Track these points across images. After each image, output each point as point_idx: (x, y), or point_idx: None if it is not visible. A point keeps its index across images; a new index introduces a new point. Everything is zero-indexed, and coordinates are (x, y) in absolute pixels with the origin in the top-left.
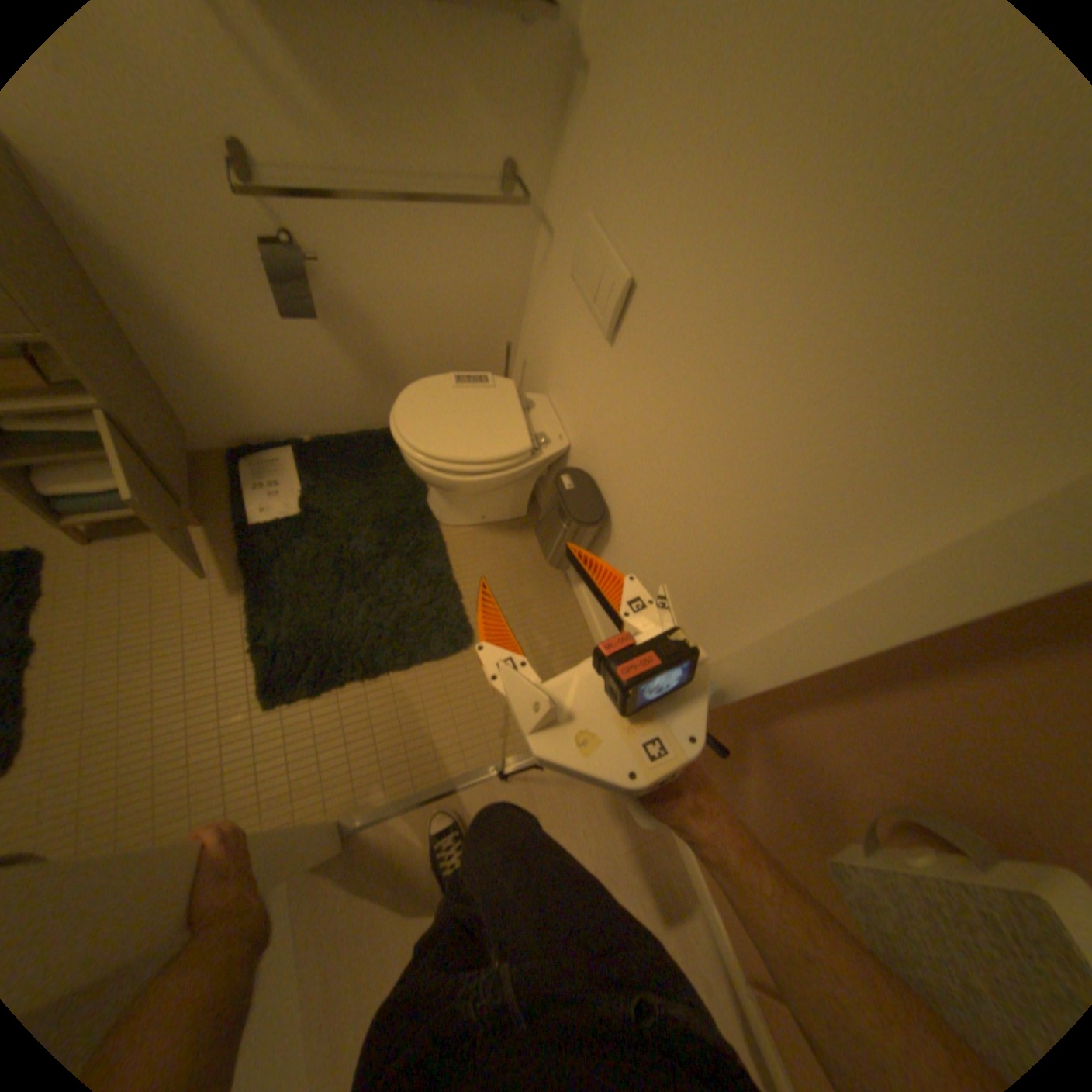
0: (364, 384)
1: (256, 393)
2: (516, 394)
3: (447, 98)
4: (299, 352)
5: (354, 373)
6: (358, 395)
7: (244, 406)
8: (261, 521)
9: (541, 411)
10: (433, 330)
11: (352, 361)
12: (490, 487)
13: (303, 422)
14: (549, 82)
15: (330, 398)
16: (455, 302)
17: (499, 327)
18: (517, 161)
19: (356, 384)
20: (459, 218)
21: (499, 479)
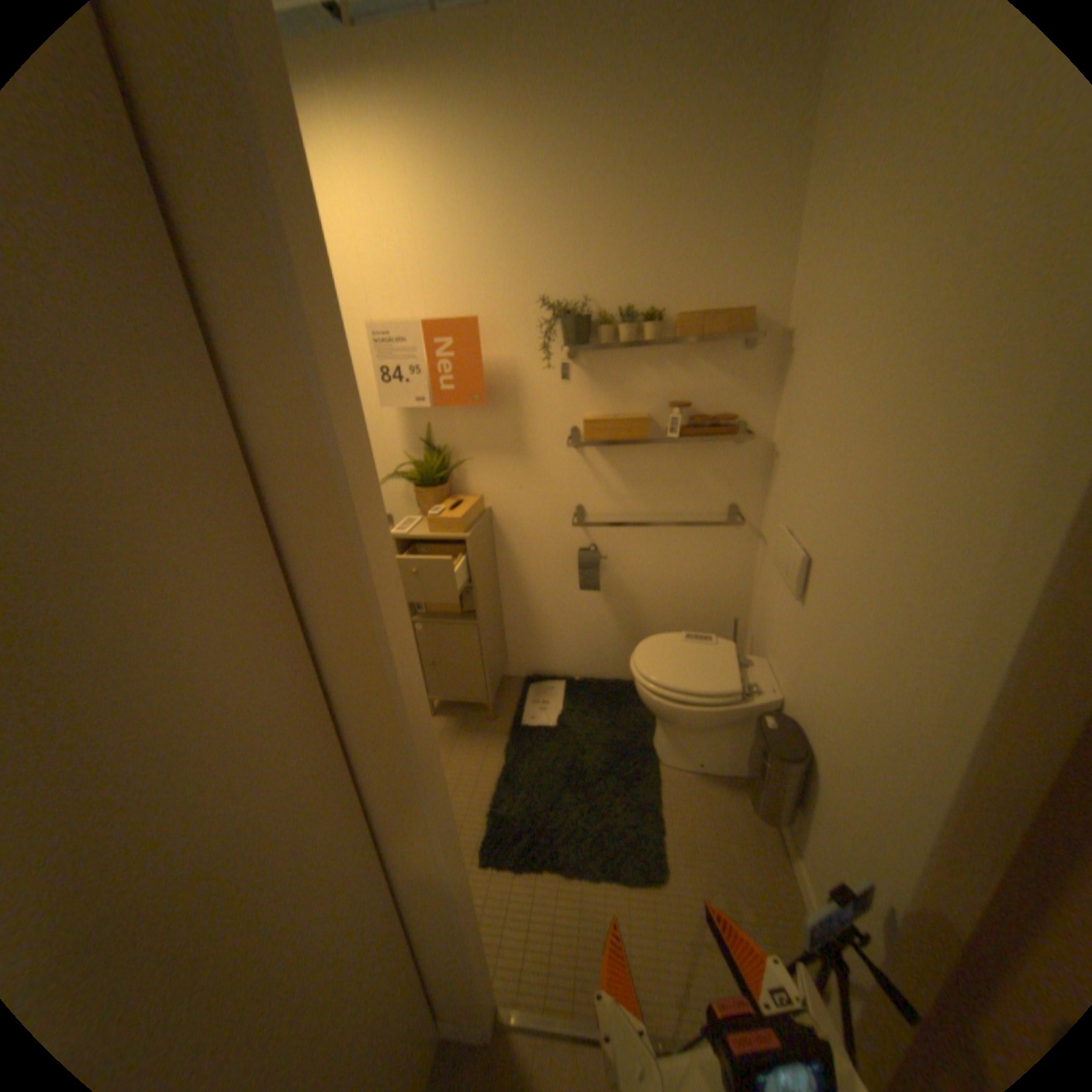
0: (623, 642)
1: (553, 640)
2: (734, 652)
3: (691, 480)
4: (585, 615)
5: (617, 634)
6: (617, 651)
7: (544, 648)
8: (529, 726)
9: (758, 670)
10: (677, 608)
11: (617, 625)
12: (701, 720)
13: (576, 666)
14: (756, 466)
15: (598, 650)
16: (694, 589)
17: (730, 609)
18: (740, 506)
19: (617, 642)
20: (698, 537)
21: (709, 713)
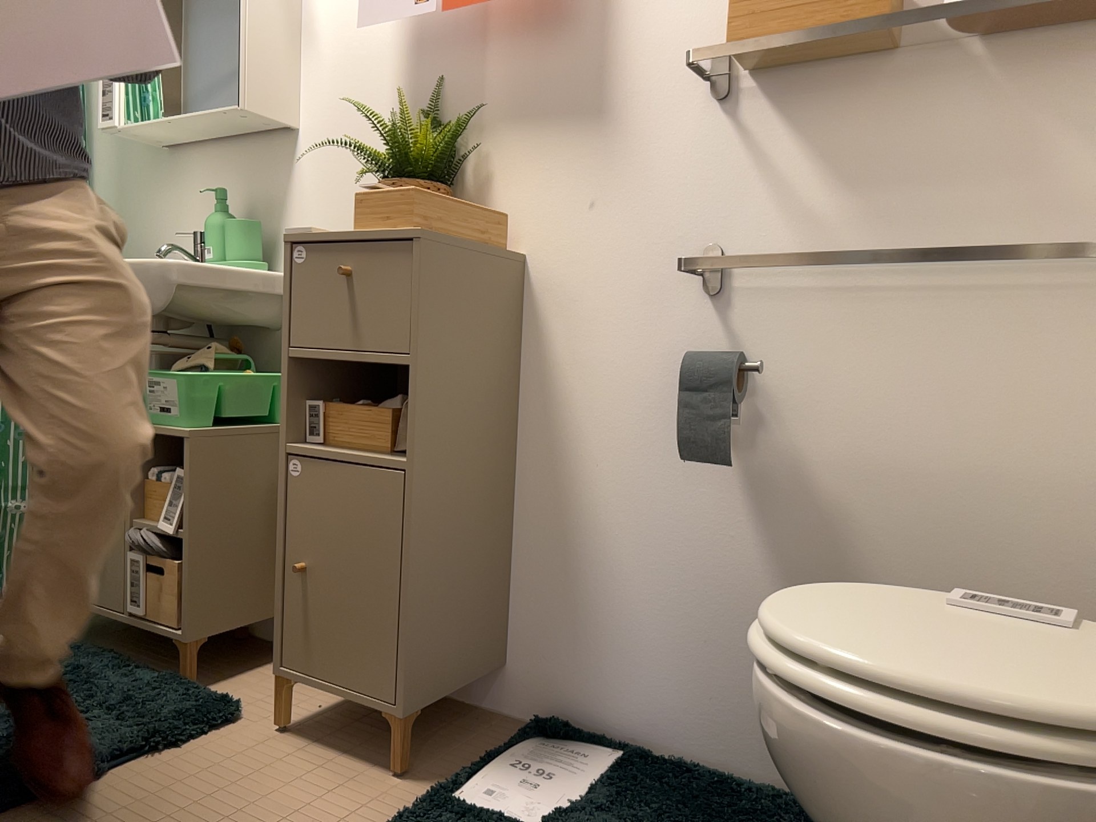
0: None
1: (616, 622)
2: None
3: (1024, 159)
4: (703, 557)
5: None
6: None
7: (592, 643)
8: (471, 804)
9: None
10: (972, 568)
11: None
12: (960, 819)
13: (666, 715)
14: None
15: (728, 675)
16: (1030, 508)
17: None
18: None
19: None
20: (1043, 334)
21: (995, 789)
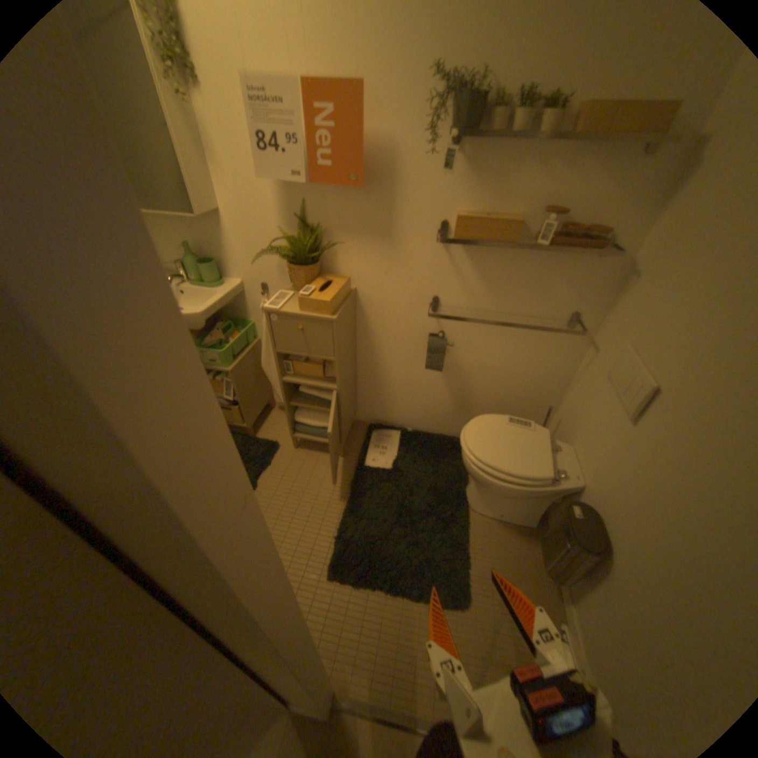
0: (451, 409)
1: (396, 400)
2: (549, 438)
3: (545, 285)
4: (425, 385)
5: (448, 402)
6: (446, 414)
7: (387, 405)
8: (371, 466)
9: (566, 455)
10: (502, 389)
11: (450, 396)
12: (515, 494)
13: (411, 420)
14: (611, 279)
15: (430, 412)
16: (521, 377)
17: (547, 396)
18: (581, 313)
19: (447, 408)
20: (536, 336)
21: (523, 491)
